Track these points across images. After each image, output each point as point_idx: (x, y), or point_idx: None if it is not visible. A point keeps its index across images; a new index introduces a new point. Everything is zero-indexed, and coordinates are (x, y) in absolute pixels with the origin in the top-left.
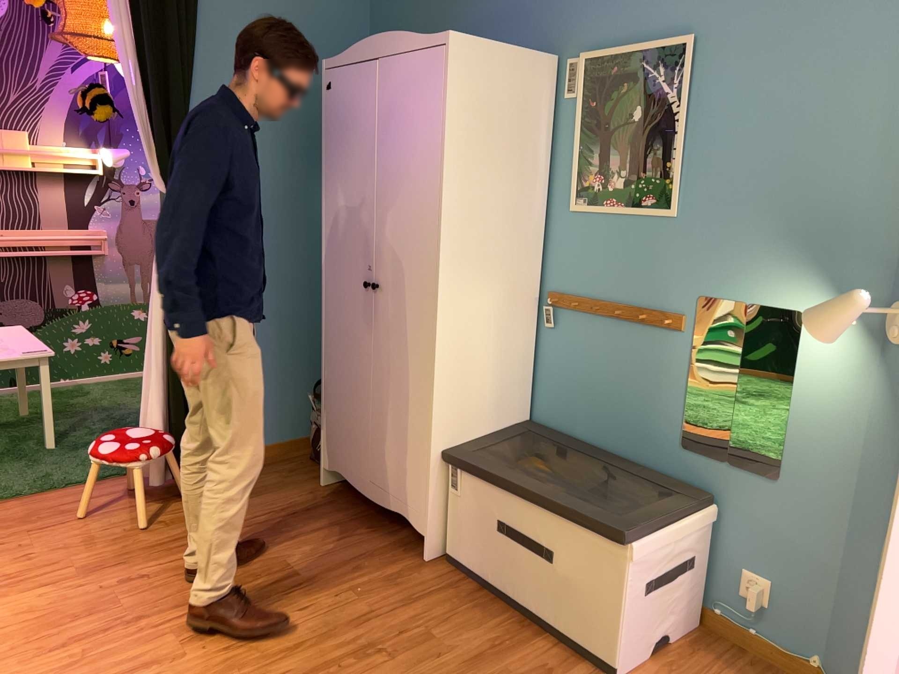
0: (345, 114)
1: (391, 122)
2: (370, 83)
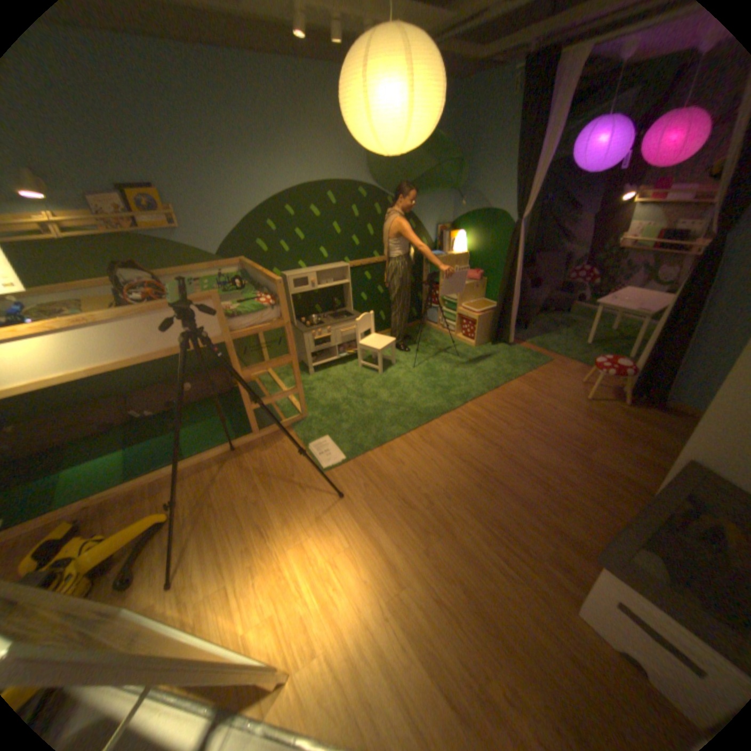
0: None
1: None
2: None
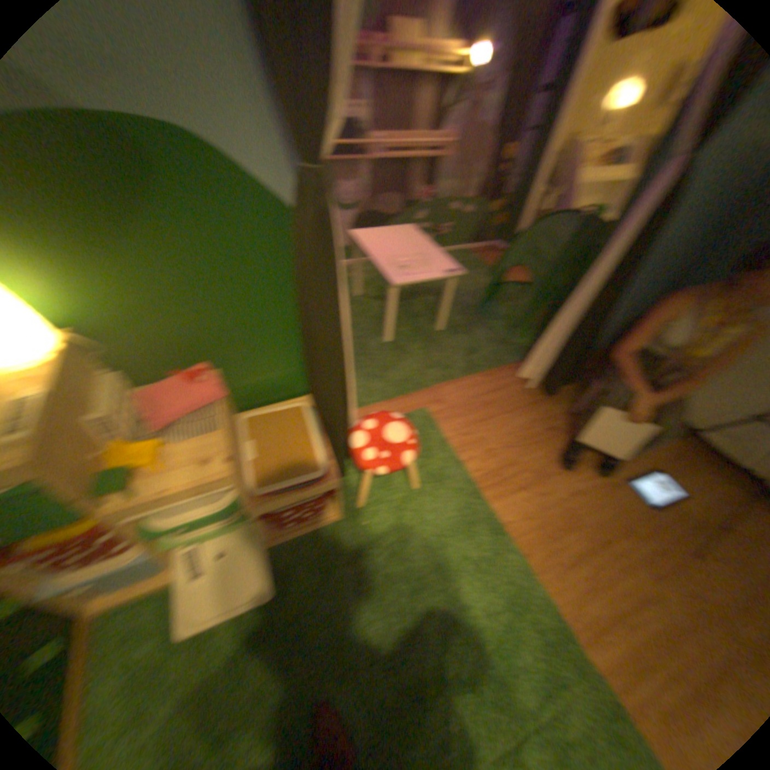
0: None
1: None
2: None
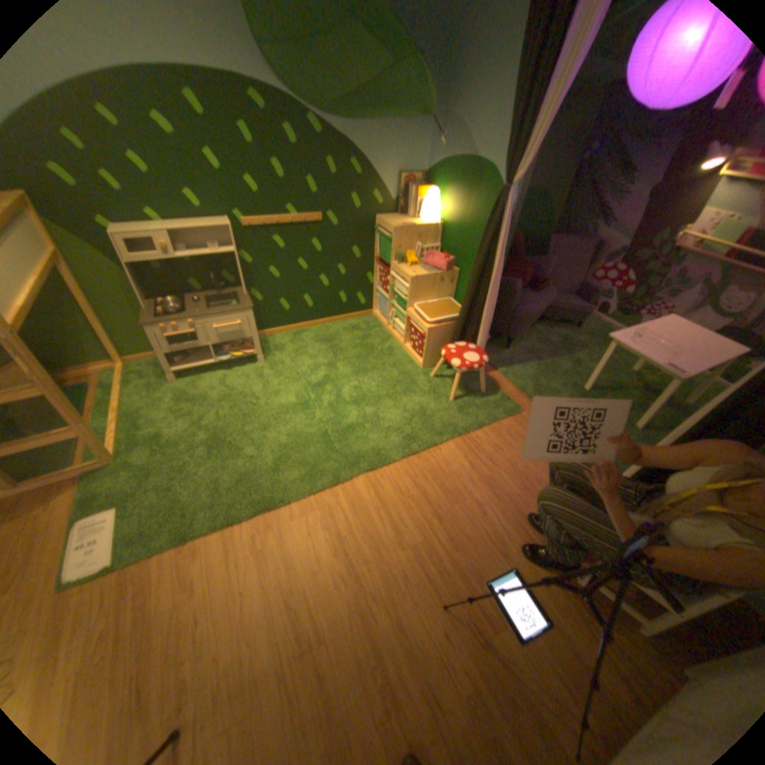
0: None
1: None
2: None
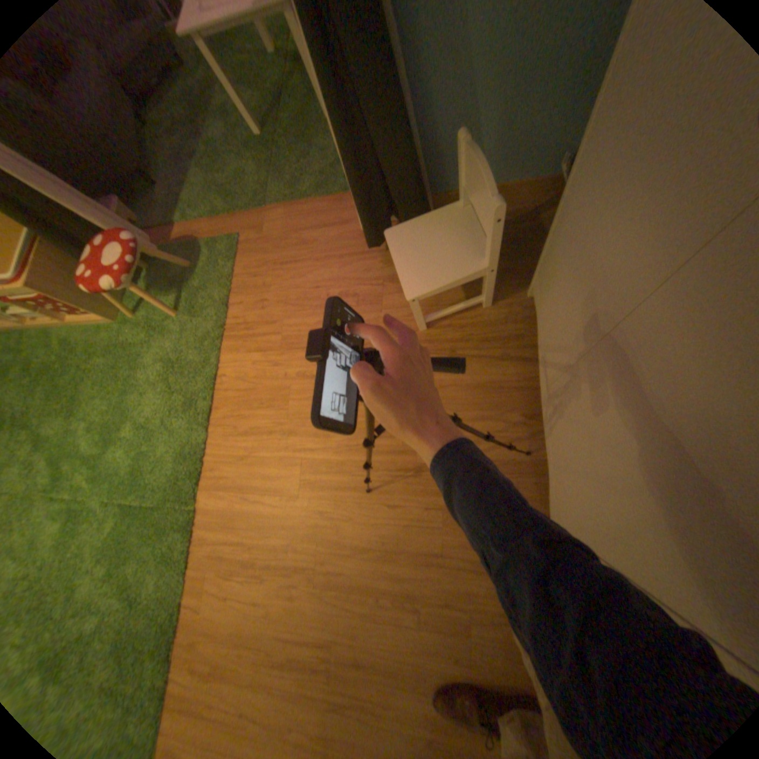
0: None
1: None
2: None
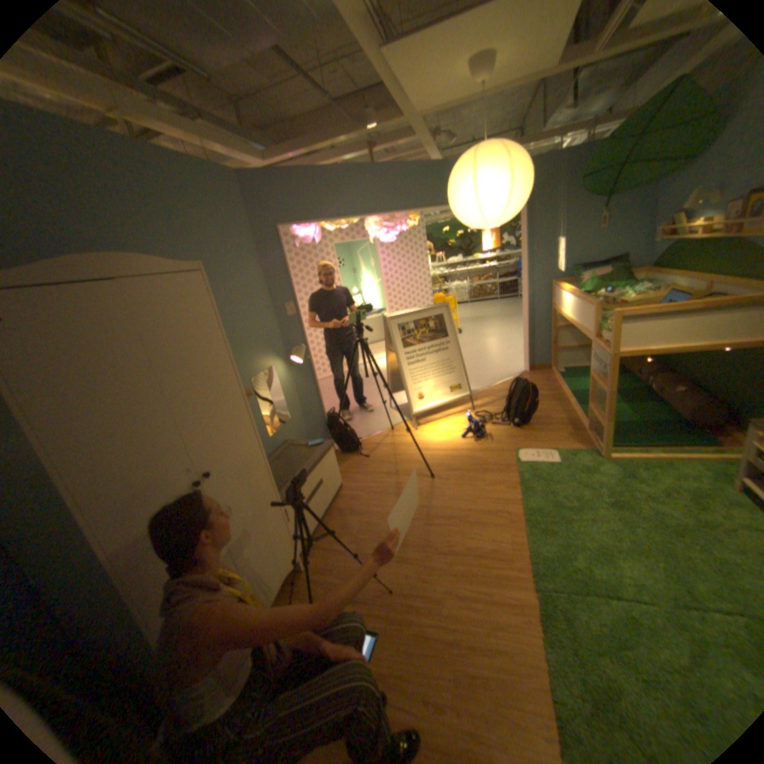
0: (65, 348)
1: (152, 337)
2: (111, 304)
